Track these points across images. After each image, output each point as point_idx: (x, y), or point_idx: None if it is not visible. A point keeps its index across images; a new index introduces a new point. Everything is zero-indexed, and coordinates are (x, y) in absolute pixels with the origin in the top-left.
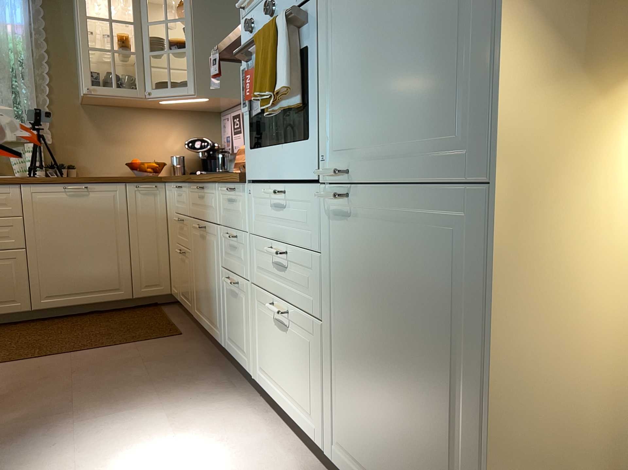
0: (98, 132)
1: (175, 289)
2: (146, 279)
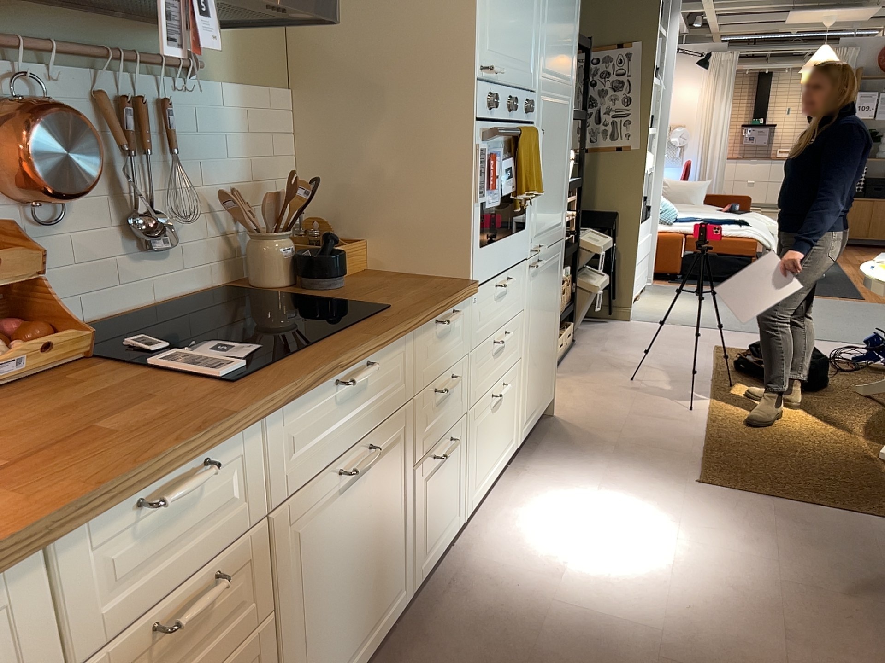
0: None
1: None
2: None
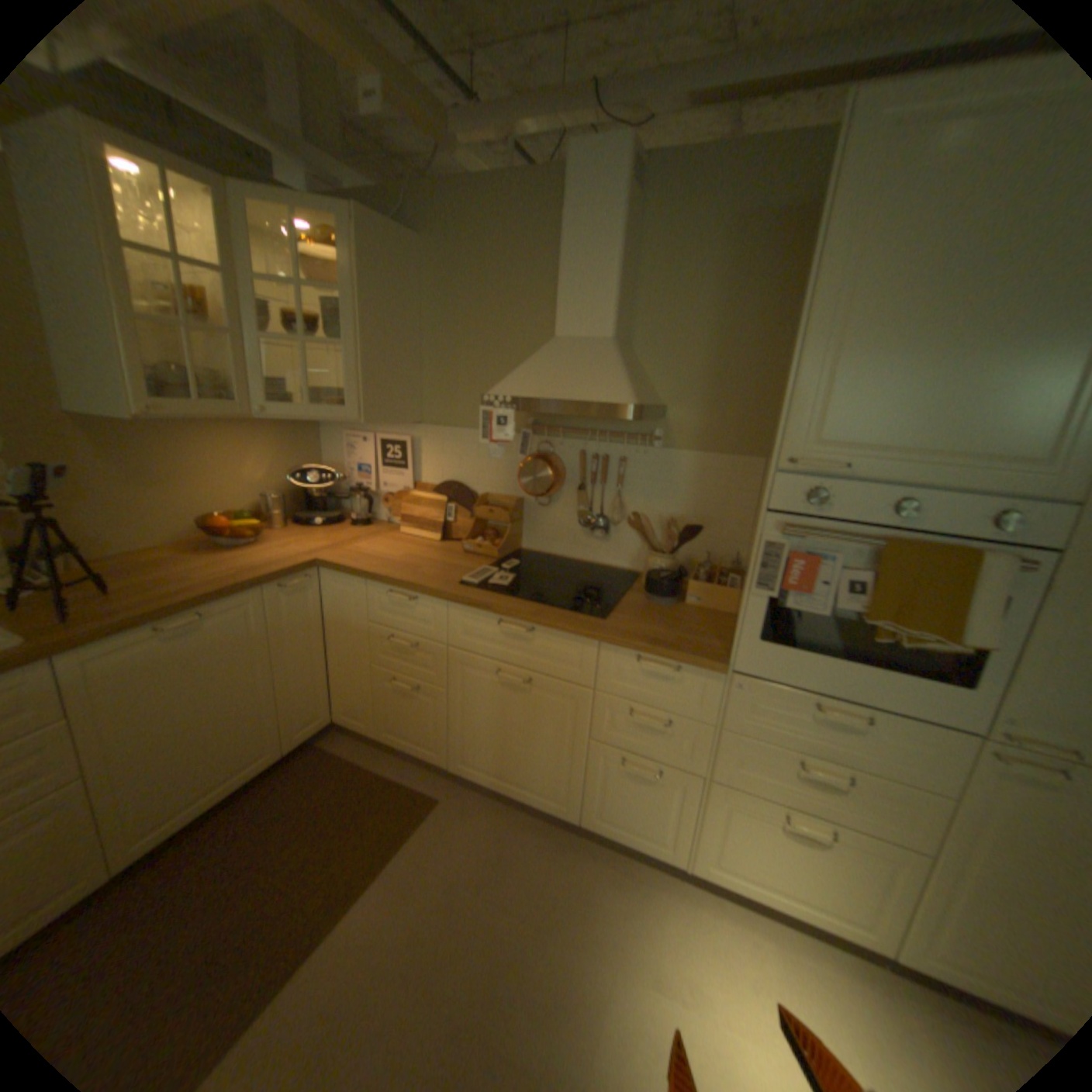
0: (114, 468)
1: (355, 721)
2: (299, 719)
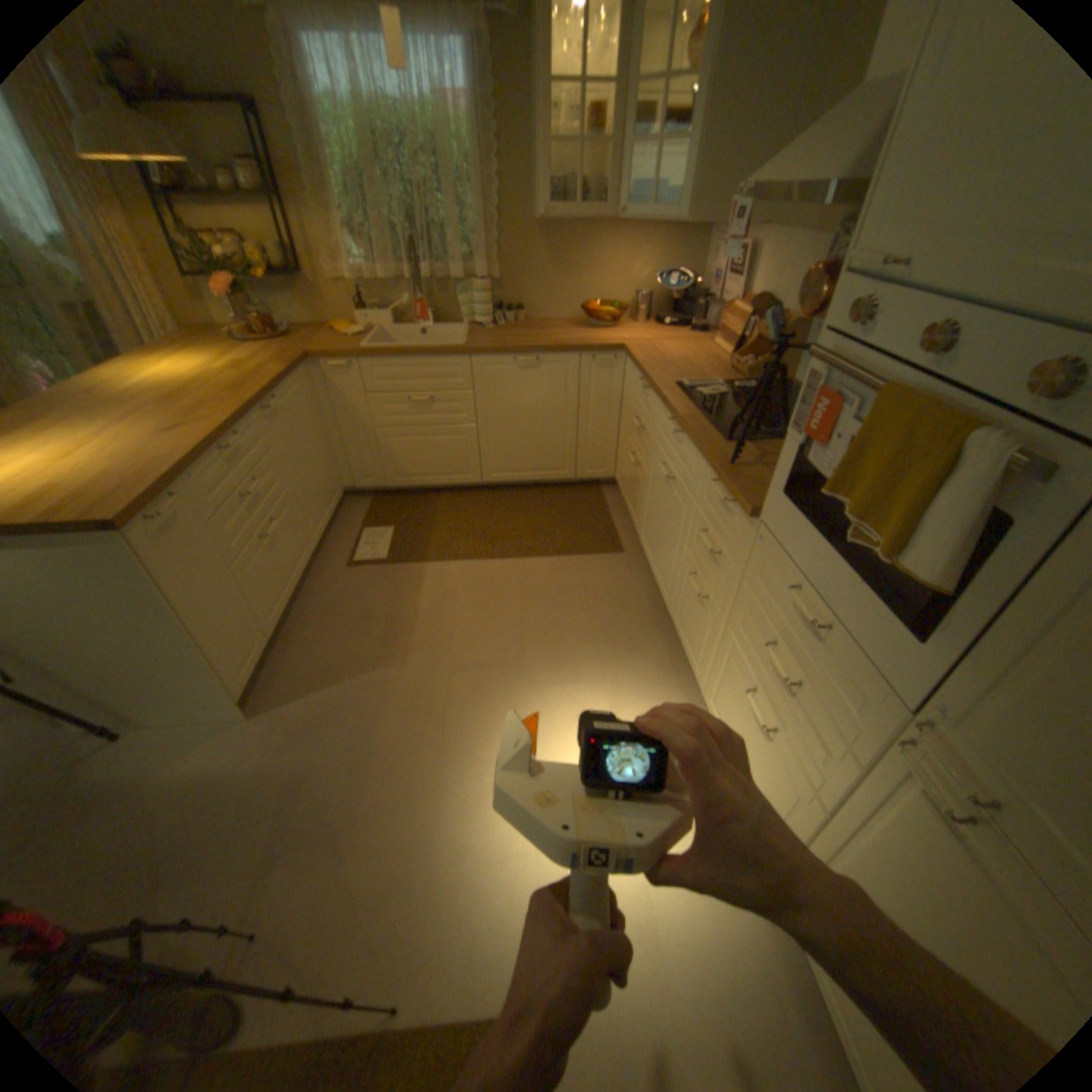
0: (551, 258)
1: (619, 482)
2: (590, 462)
